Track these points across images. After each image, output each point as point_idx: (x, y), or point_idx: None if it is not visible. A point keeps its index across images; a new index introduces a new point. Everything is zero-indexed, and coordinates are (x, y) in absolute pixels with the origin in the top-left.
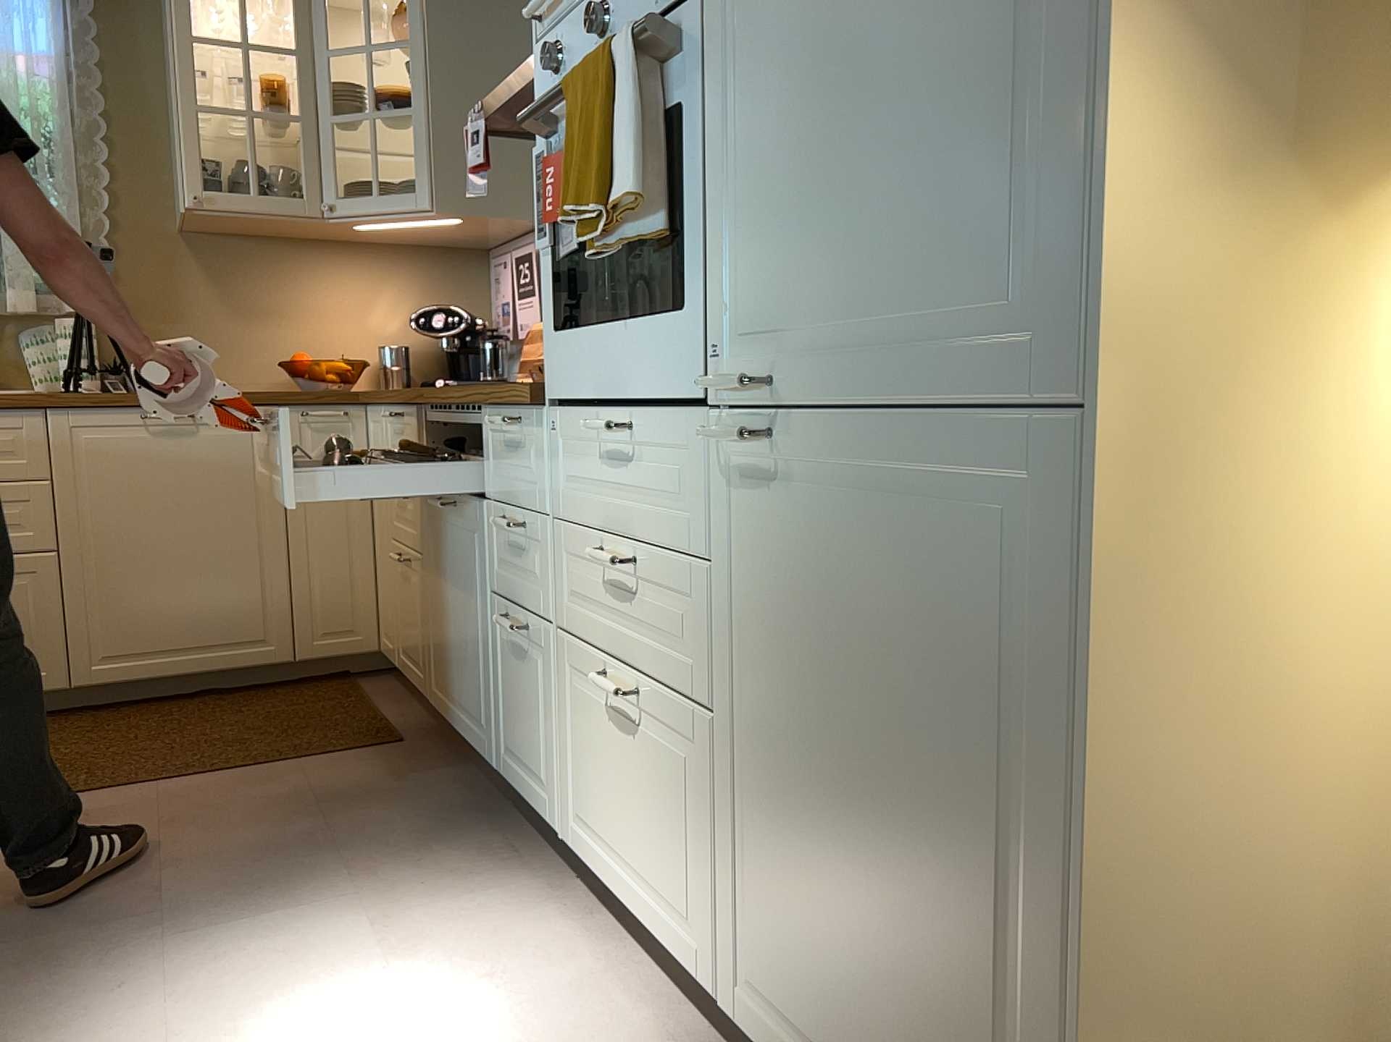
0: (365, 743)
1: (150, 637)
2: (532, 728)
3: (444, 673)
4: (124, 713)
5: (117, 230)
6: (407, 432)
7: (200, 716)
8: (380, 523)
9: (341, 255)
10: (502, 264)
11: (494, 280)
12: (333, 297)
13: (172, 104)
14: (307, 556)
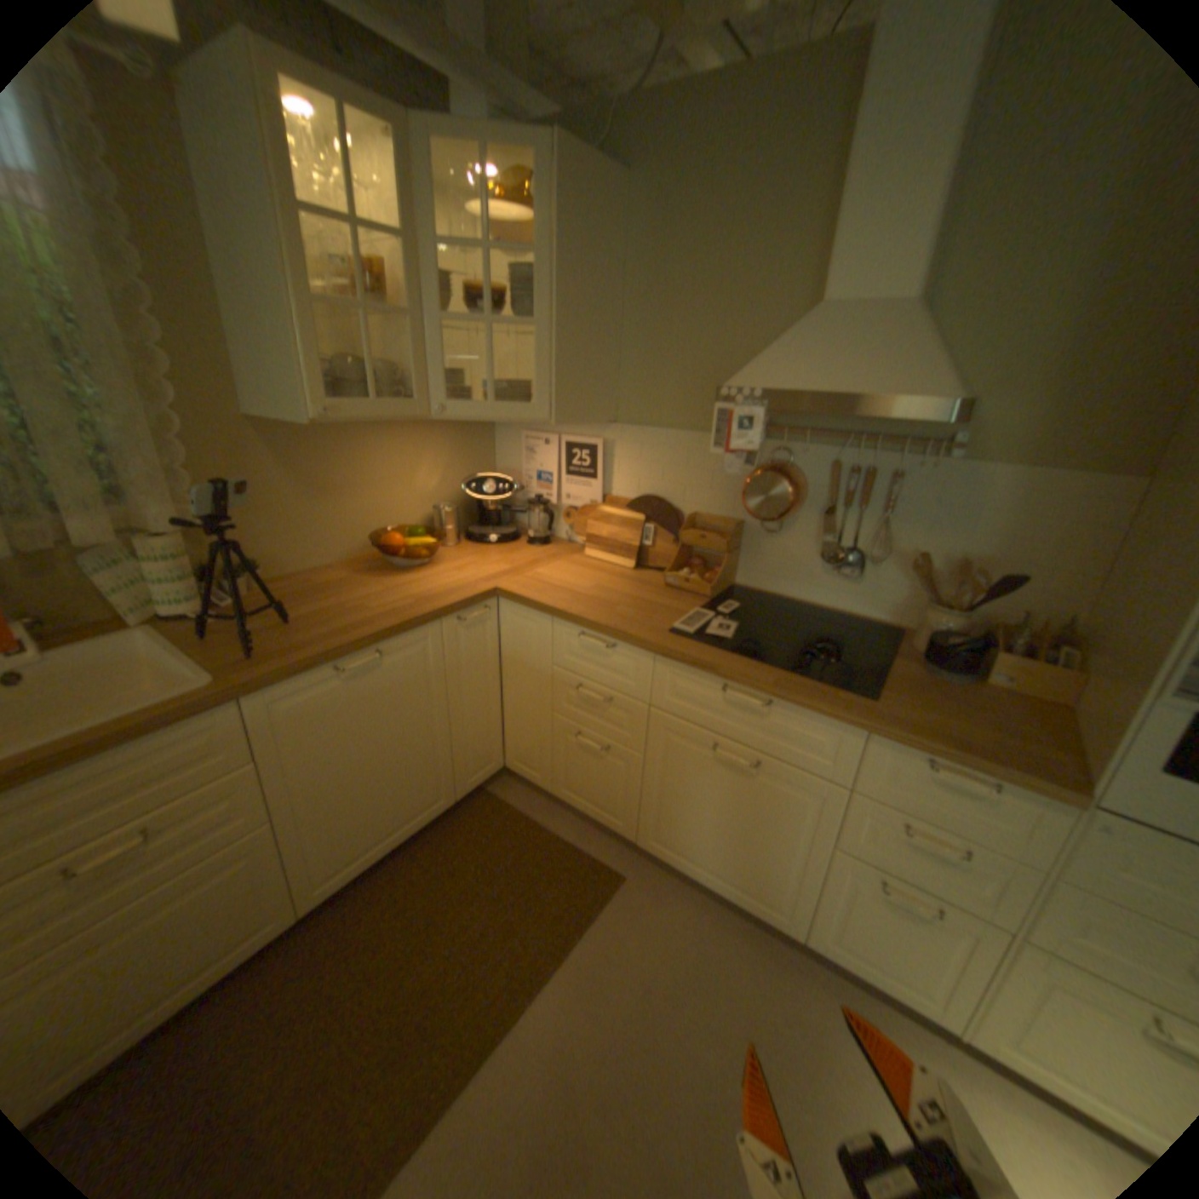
0: (601, 893)
1: (358, 845)
2: (920, 963)
3: (687, 847)
4: (343, 909)
5: (174, 422)
6: (626, 664)
7: (423, 894)
8: (523, 693)
9: (392, 428)
10: (543, 443)
11: (526, 452)
12: (389, 468)
13: (228, 270)
14: (462, 727)
